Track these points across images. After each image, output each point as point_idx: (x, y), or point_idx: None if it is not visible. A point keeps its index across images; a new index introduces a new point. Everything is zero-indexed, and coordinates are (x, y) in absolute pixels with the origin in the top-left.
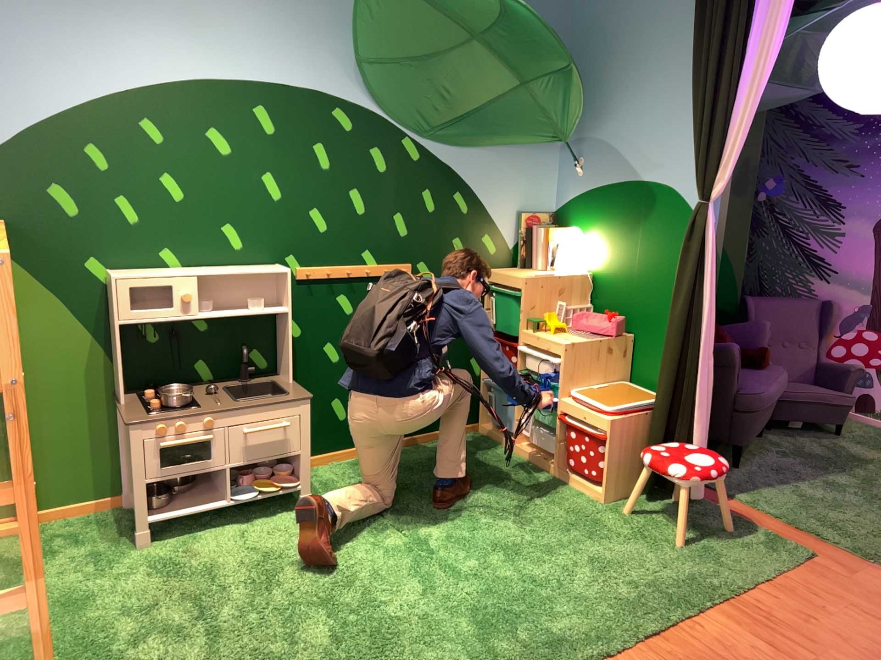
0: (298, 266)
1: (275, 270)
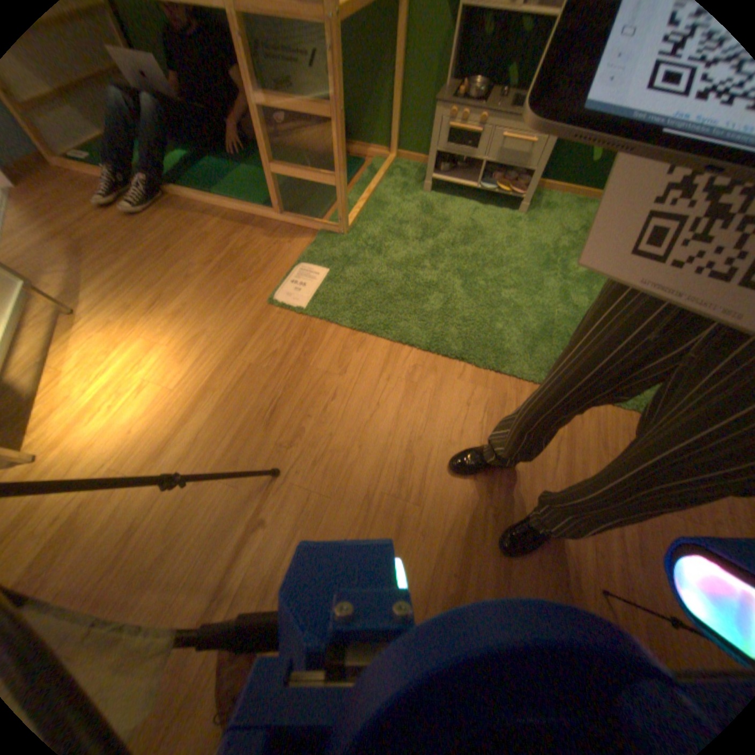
0: None
1: None
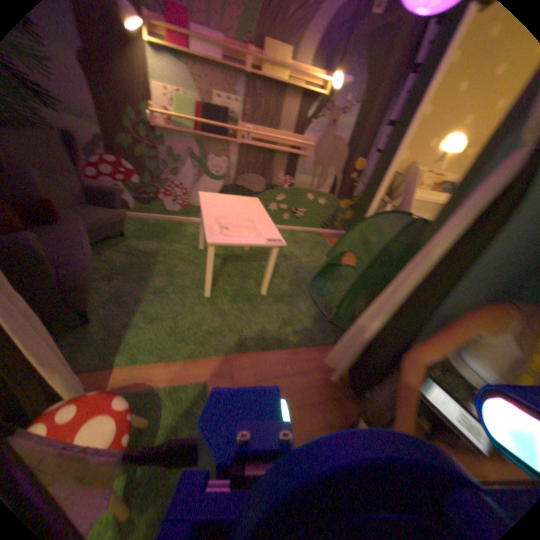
0: None
1: None
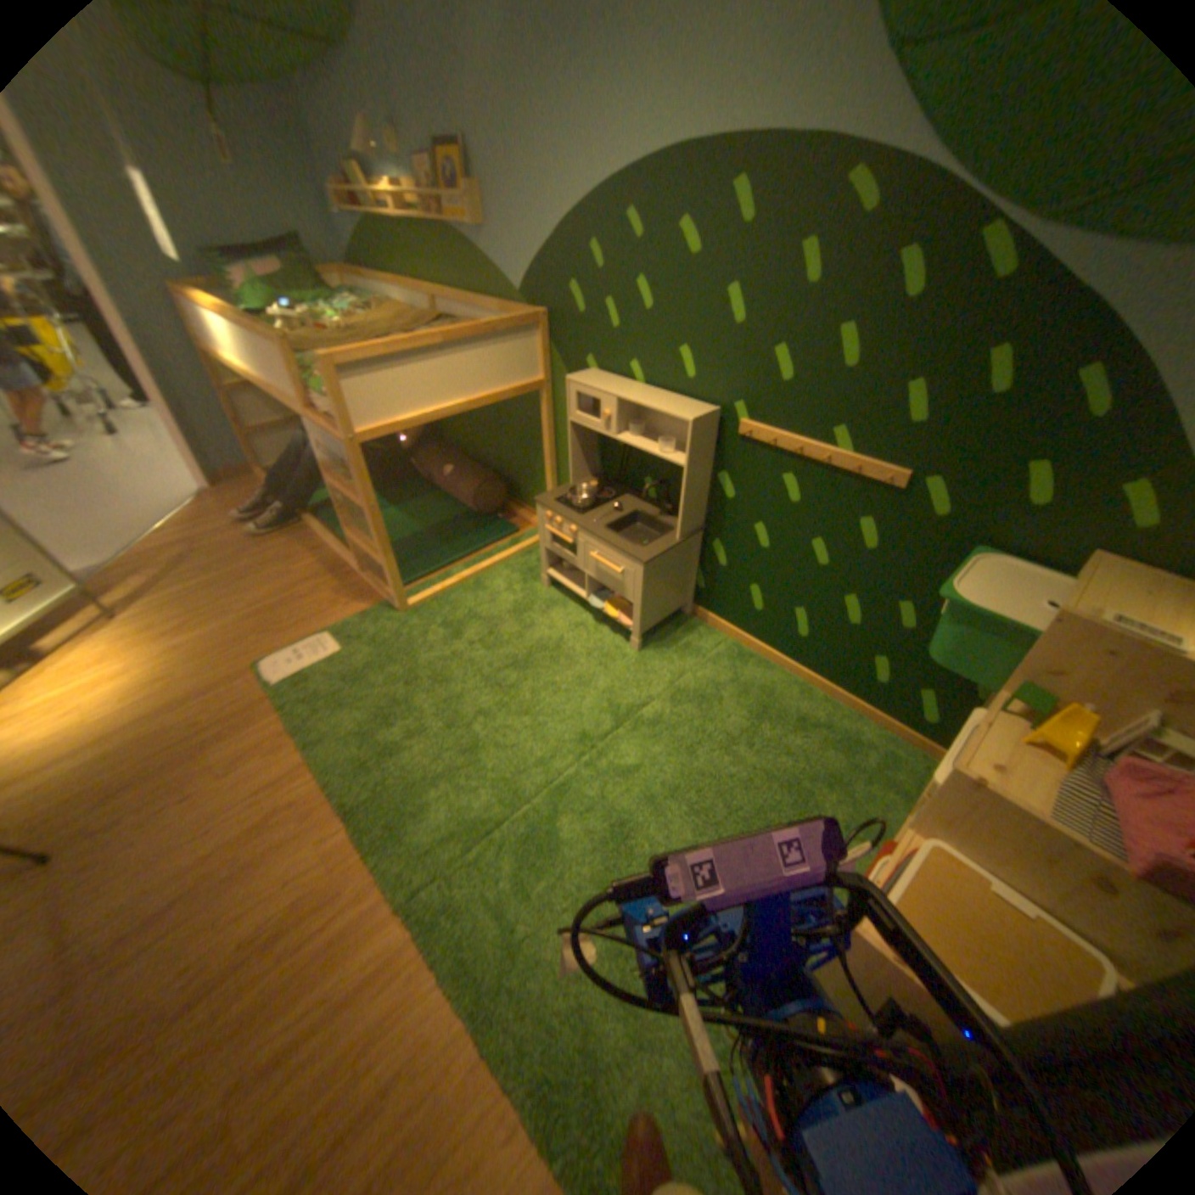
0: (743, 417)
1: (686, 414)
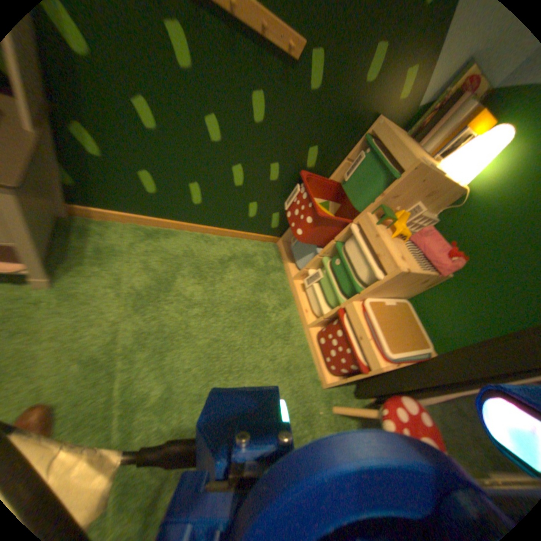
0: None
1: None
